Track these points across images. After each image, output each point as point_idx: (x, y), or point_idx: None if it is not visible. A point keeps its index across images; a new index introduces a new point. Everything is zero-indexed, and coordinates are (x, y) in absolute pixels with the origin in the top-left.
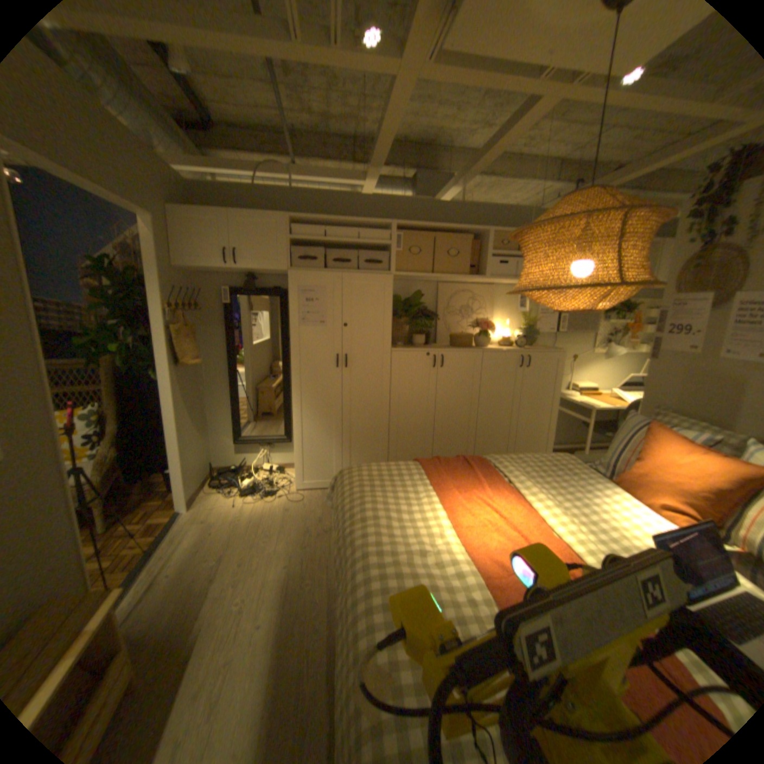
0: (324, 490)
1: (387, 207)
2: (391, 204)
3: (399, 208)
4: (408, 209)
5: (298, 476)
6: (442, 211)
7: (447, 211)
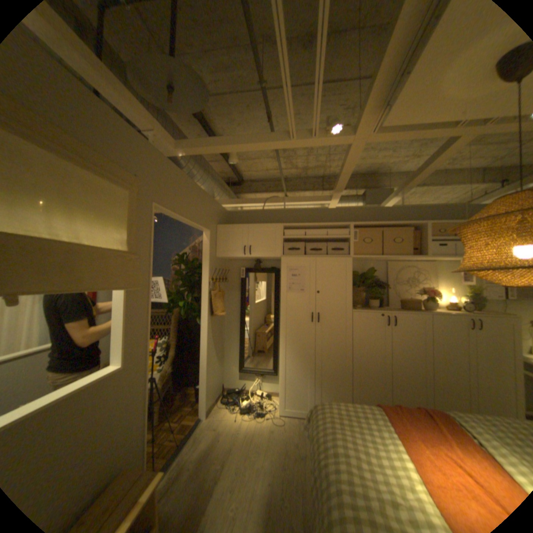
0: (300, 420)
1: (346, 214)
2: (348, 212)
3: (354, 214)
4: (360, 214)
5: (281, 404)
6: (386, 213)
7: (390, 213)
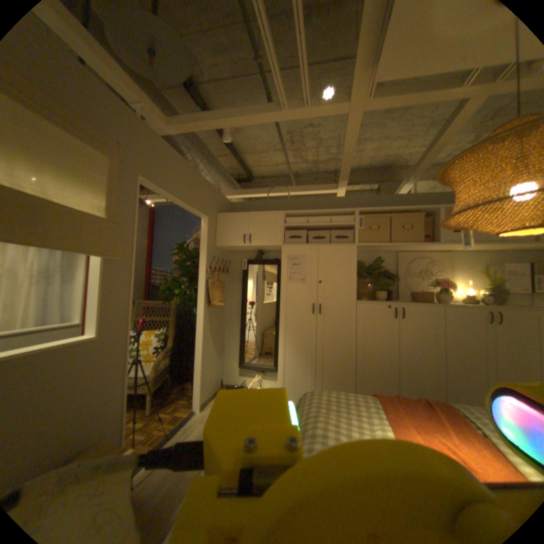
0: None
1: (353, 201)
2: (356, 199)
3: (363, 201)
4: (369, 201)
5: None
6: (398, 199)
7: (402, 199)
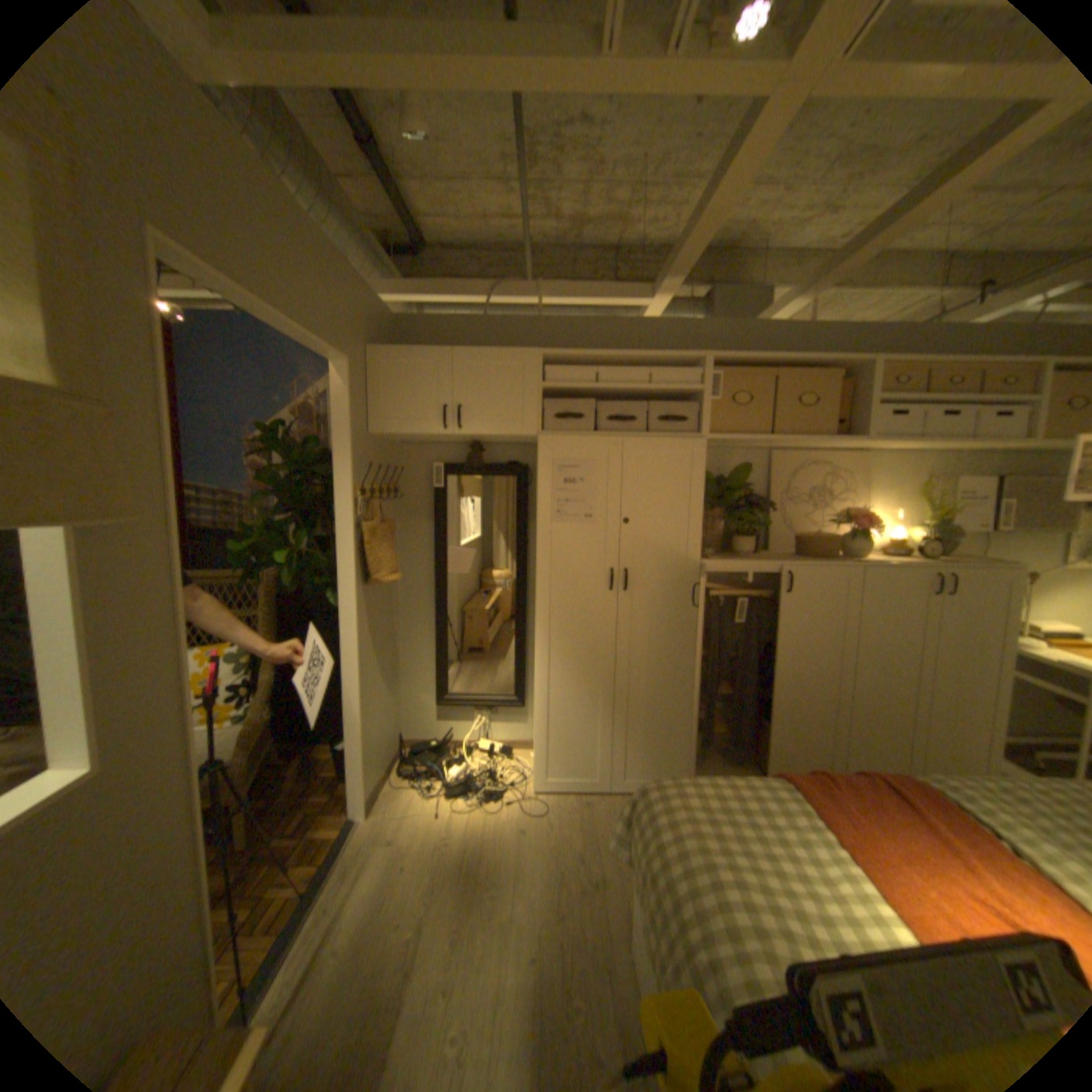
0: (580, 796)
1: (688, 334)
2: (693, 329)
3: (707, 335)
4: (721, 335)
5: (539, 769)
6: (779, 336)
7: (786, 336)
